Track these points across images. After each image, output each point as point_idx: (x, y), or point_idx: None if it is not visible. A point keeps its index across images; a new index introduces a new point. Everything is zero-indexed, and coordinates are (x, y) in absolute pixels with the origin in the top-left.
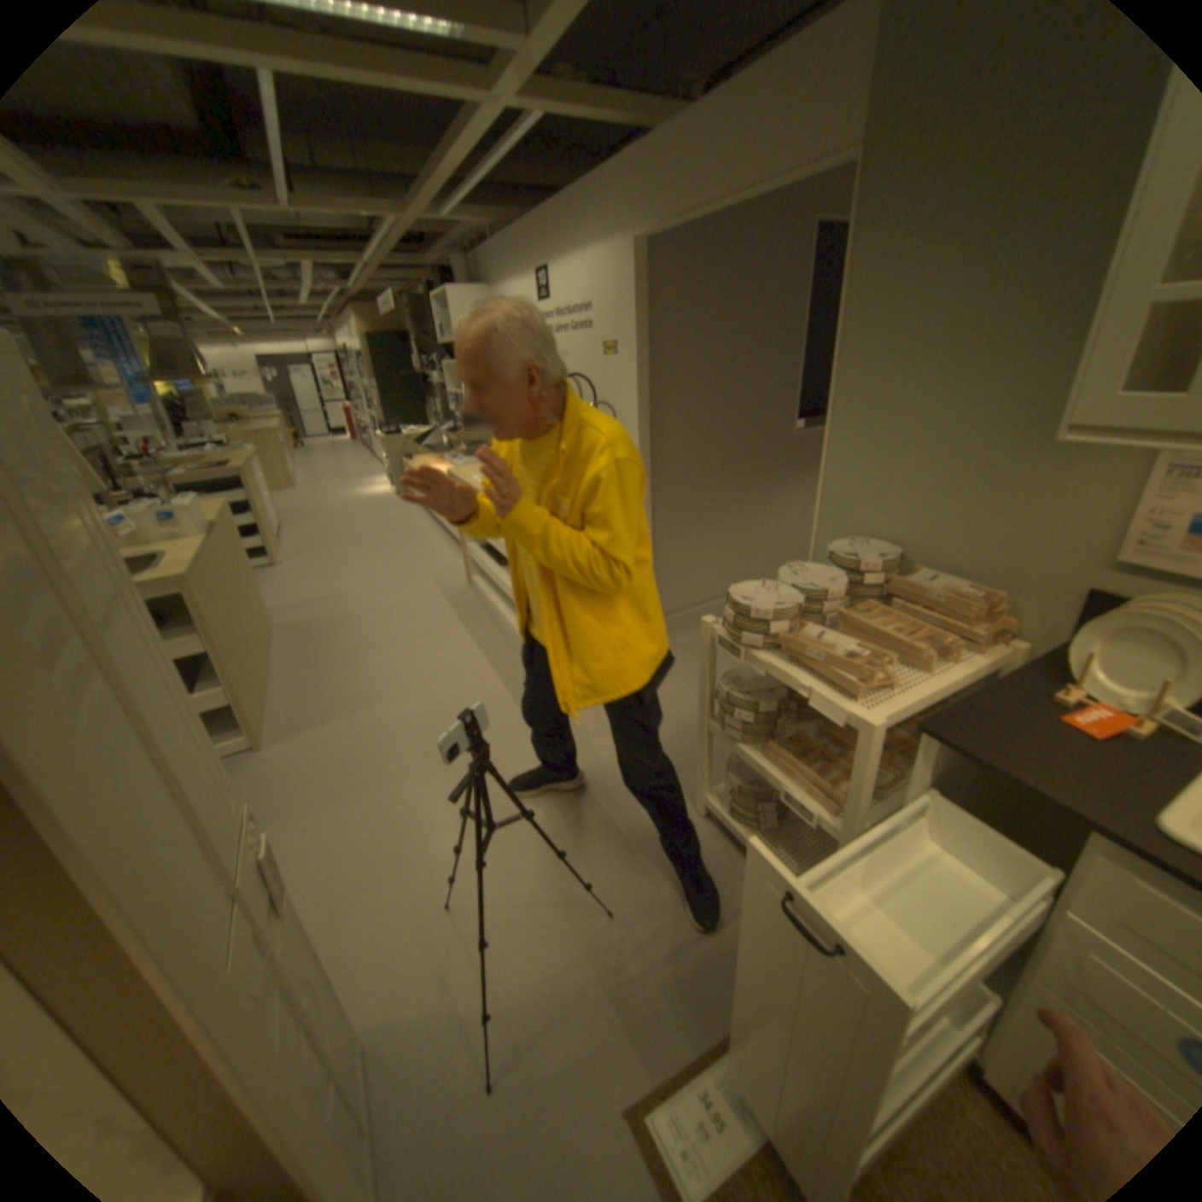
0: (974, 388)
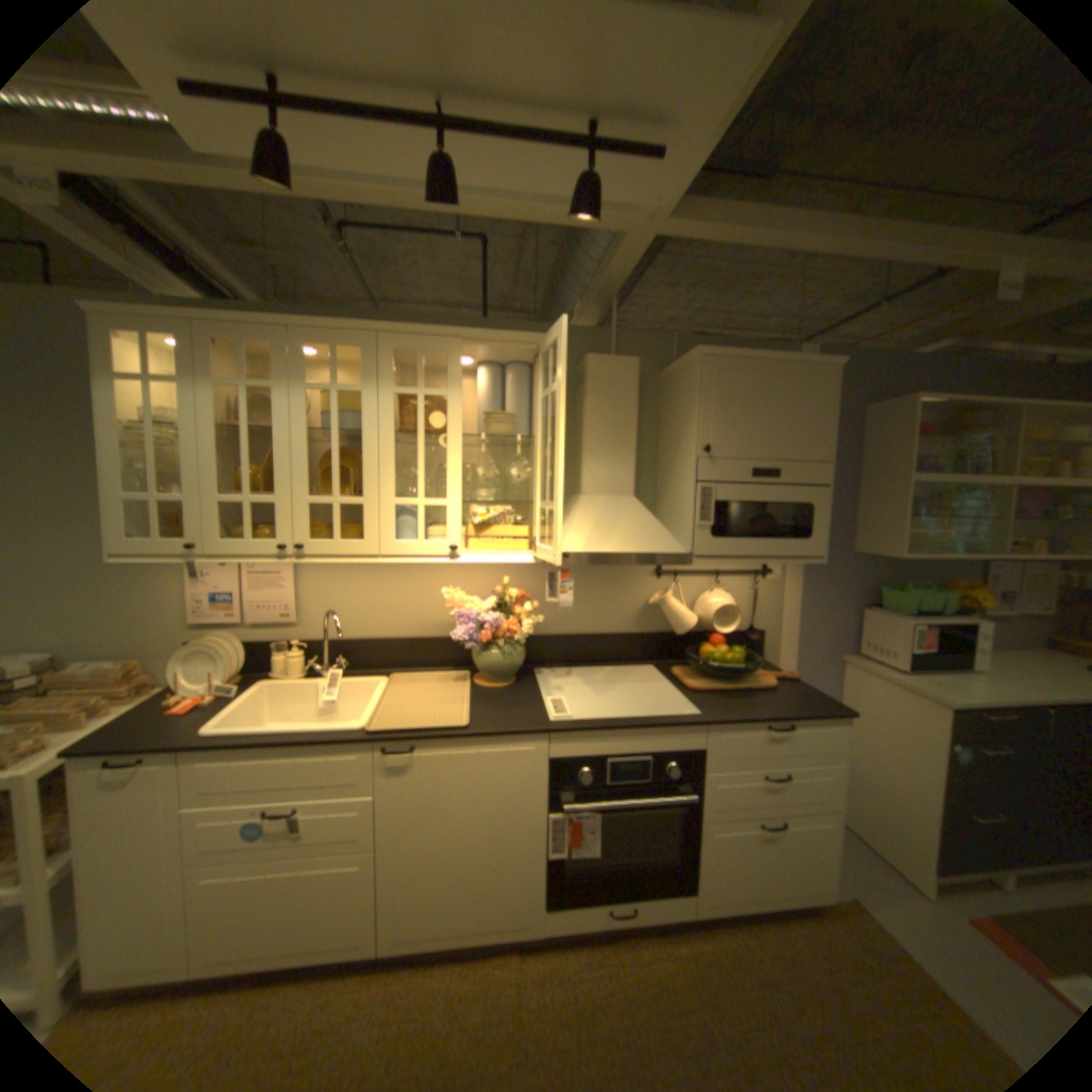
0: (75, 537)
